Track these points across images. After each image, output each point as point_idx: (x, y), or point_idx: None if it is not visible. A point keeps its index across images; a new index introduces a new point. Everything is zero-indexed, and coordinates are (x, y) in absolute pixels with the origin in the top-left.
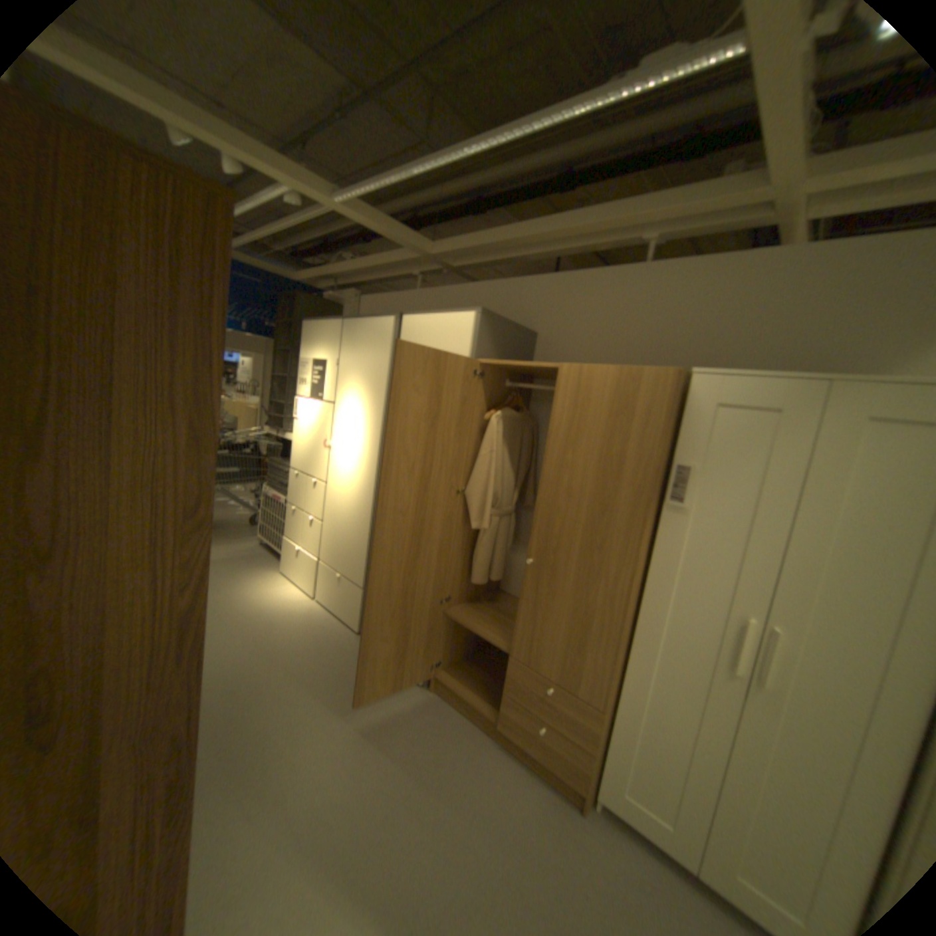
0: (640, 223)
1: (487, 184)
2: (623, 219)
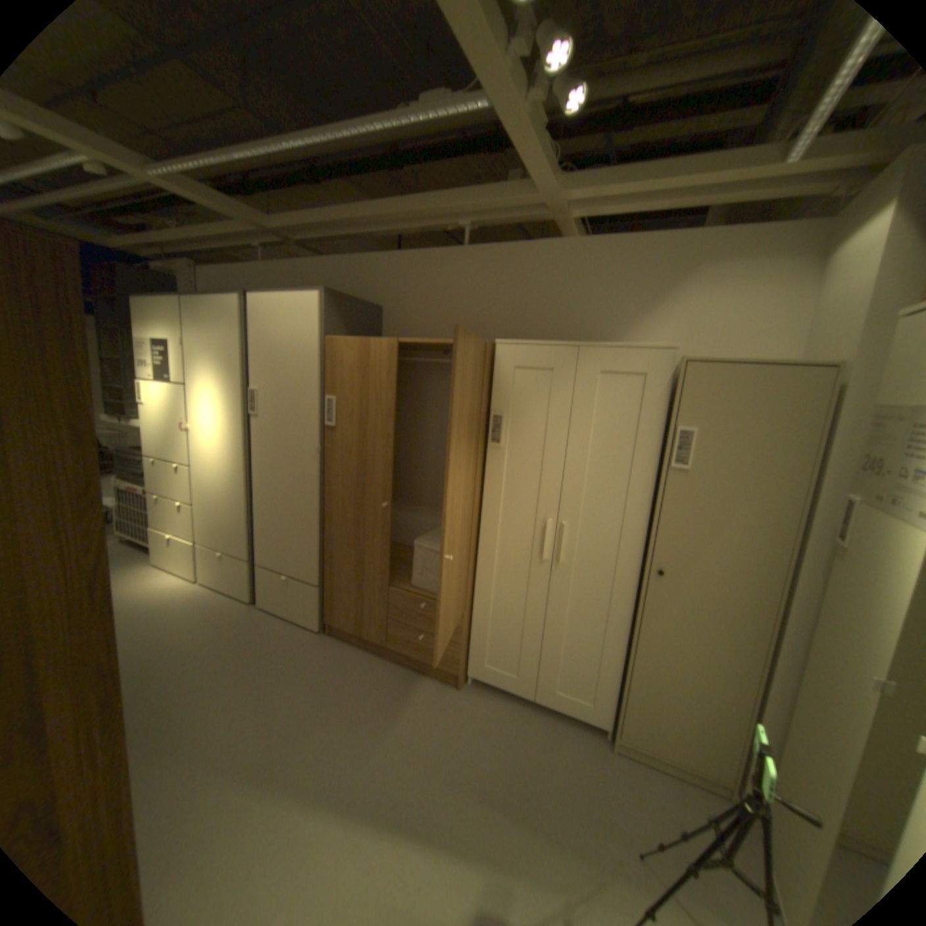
0: (456, 212)
1: (319, 157)
2: (442, 207)
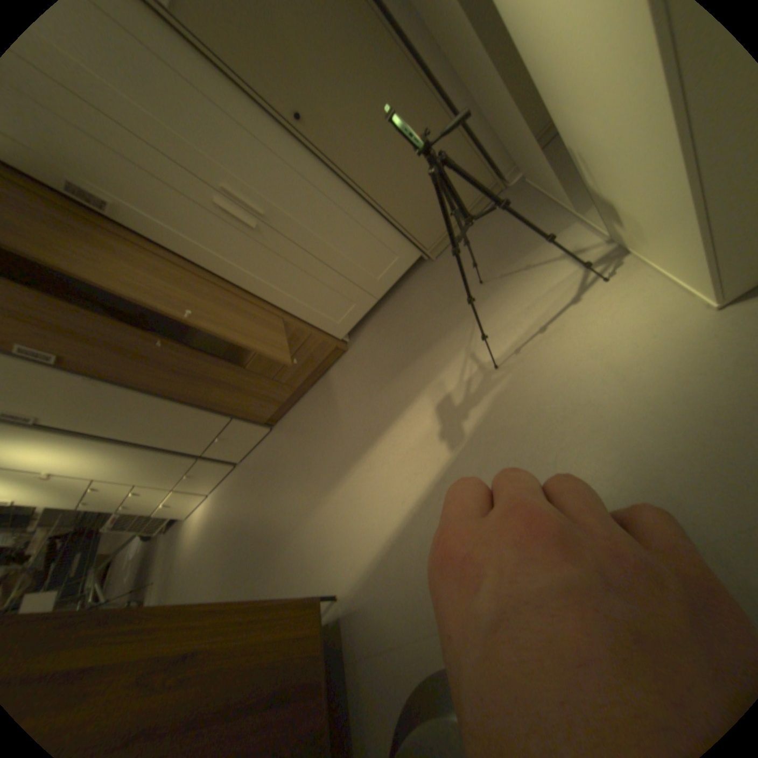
0: None
1: None
2: None
